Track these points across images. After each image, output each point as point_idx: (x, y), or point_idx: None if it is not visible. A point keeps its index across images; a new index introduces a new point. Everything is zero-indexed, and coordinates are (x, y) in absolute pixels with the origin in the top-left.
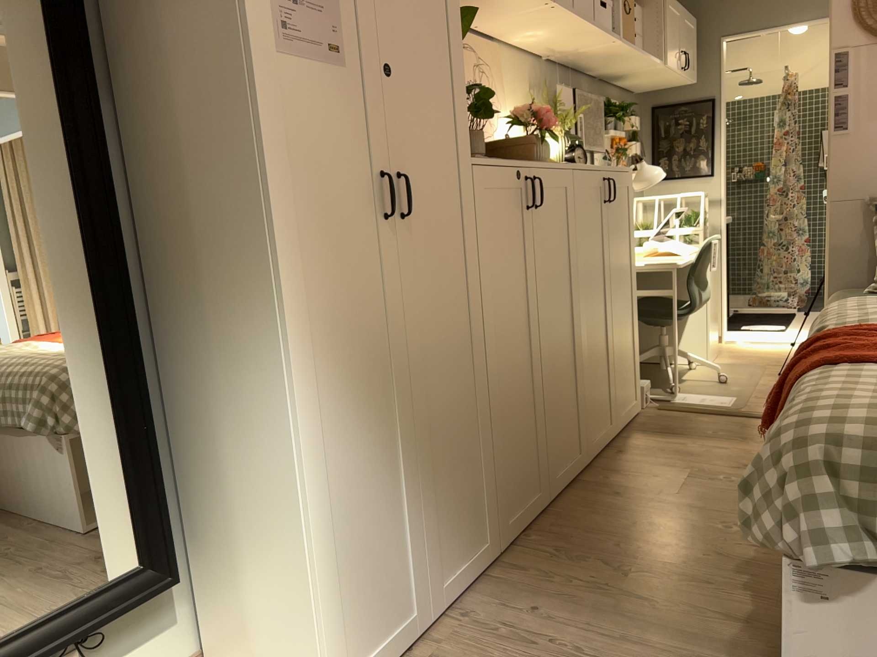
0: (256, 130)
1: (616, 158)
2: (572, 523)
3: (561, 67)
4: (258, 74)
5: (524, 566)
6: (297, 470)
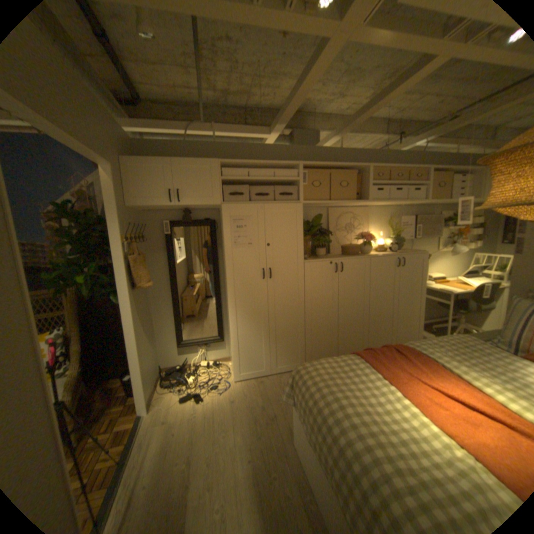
0: (226, 265)
1: (456, 238)
2: None
3: (416, 205)
4: (228, 254)
5: None
6: (230, 329)
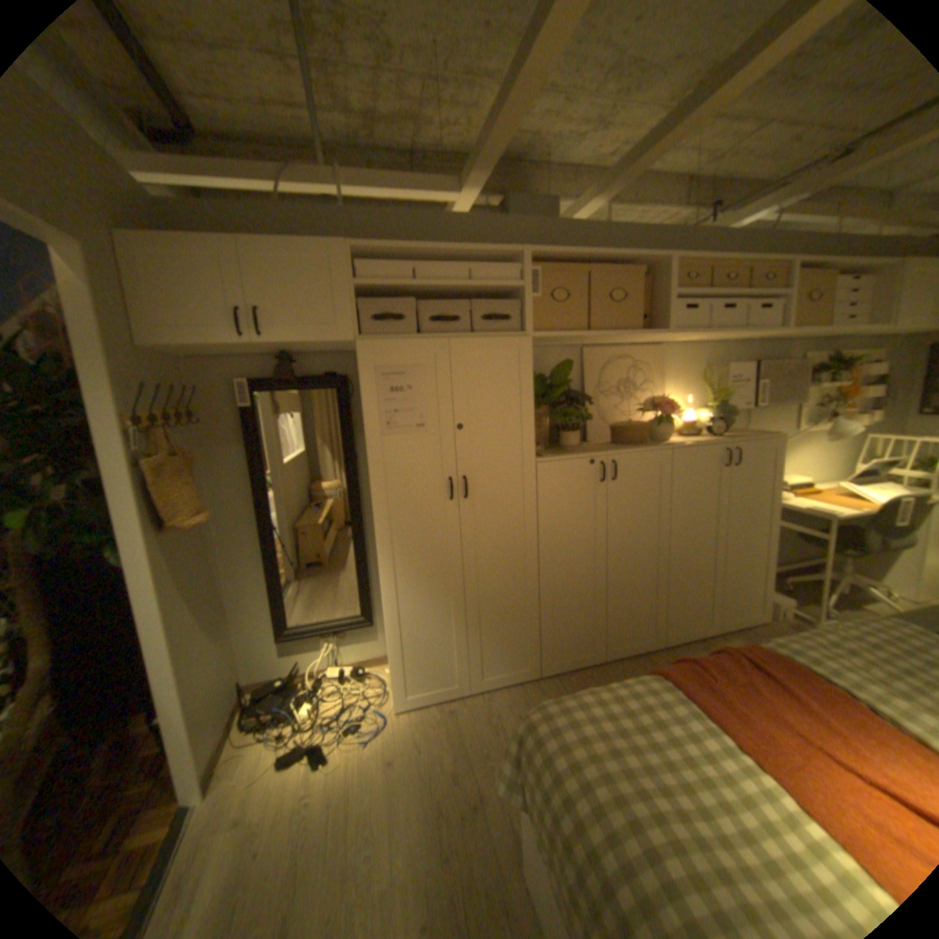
0: (371, 472)
1: (833, 405)
2: (605, 681)
3: (757, 341)
4: (373, 449)
5: (549, 690)
6: (384, 606)
